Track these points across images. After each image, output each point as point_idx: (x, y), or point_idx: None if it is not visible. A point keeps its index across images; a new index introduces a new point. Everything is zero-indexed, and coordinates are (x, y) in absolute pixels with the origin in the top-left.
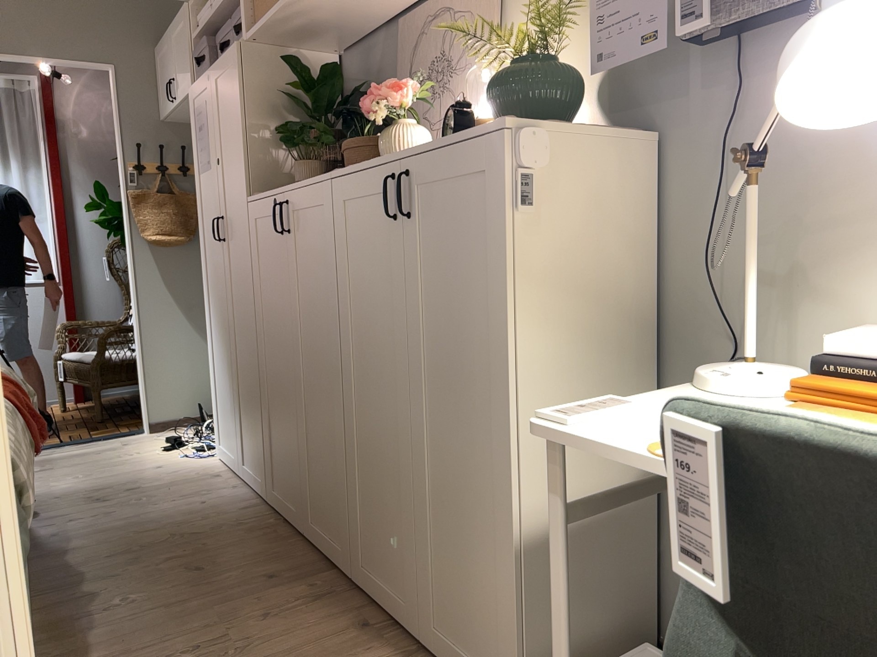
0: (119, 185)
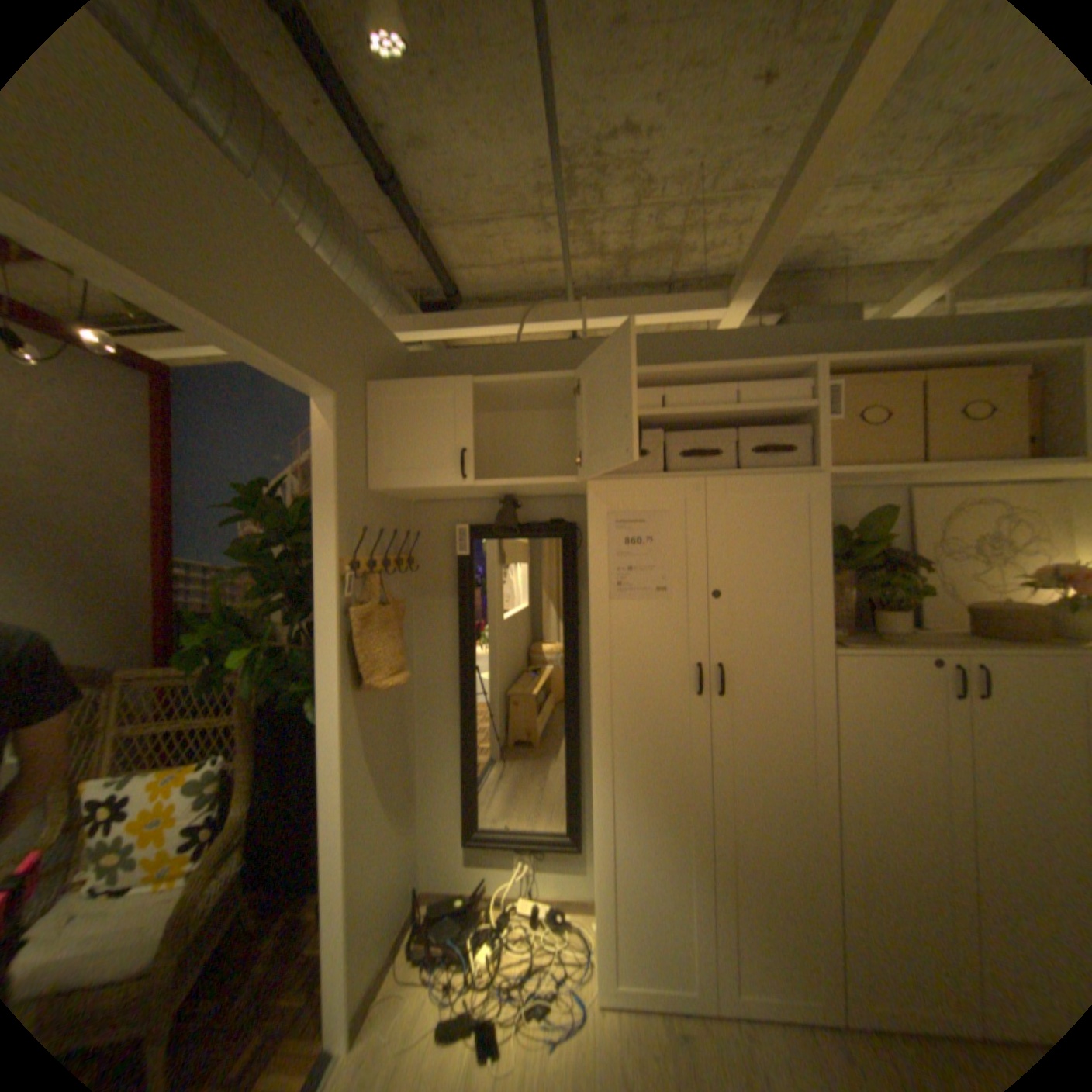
0: (318, 596)
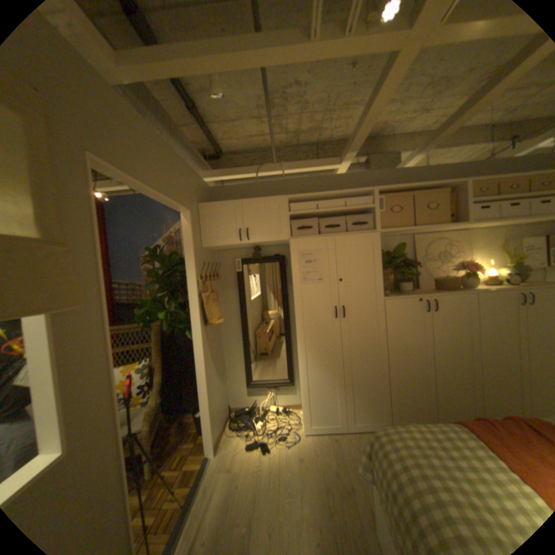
0: (189, 290)
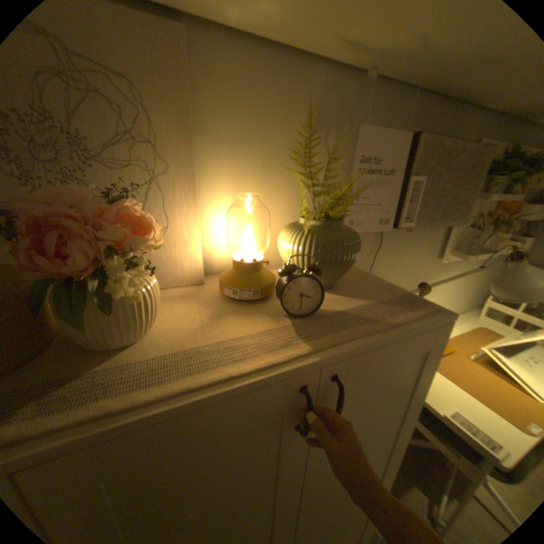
0: None
